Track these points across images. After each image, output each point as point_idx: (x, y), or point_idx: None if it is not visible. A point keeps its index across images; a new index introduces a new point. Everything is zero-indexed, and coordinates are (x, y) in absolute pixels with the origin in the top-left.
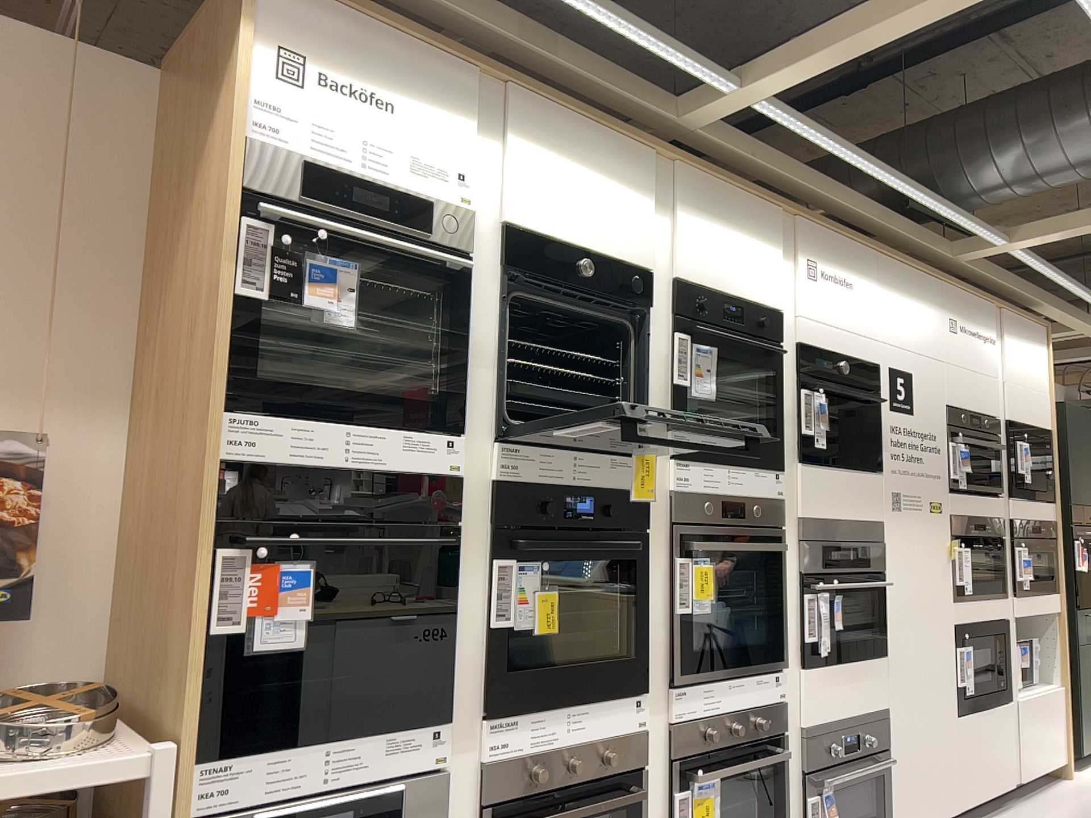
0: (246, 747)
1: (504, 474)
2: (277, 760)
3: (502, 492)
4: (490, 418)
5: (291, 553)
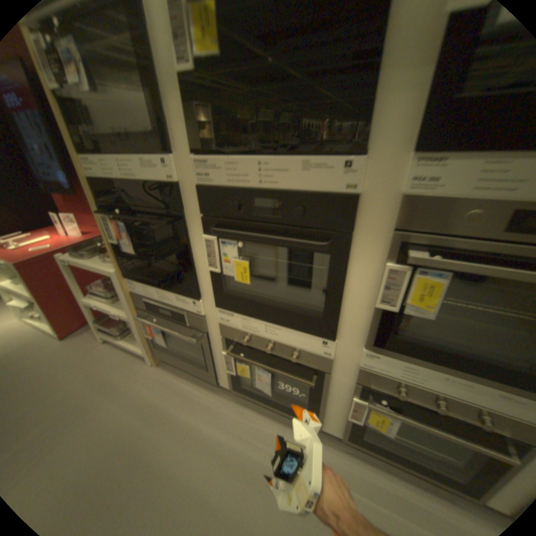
0: (131, 281)
1: (200, 180)
2: (141, 289)
3: (202, 193)
4: (186, 134)
5: (115, 219)
